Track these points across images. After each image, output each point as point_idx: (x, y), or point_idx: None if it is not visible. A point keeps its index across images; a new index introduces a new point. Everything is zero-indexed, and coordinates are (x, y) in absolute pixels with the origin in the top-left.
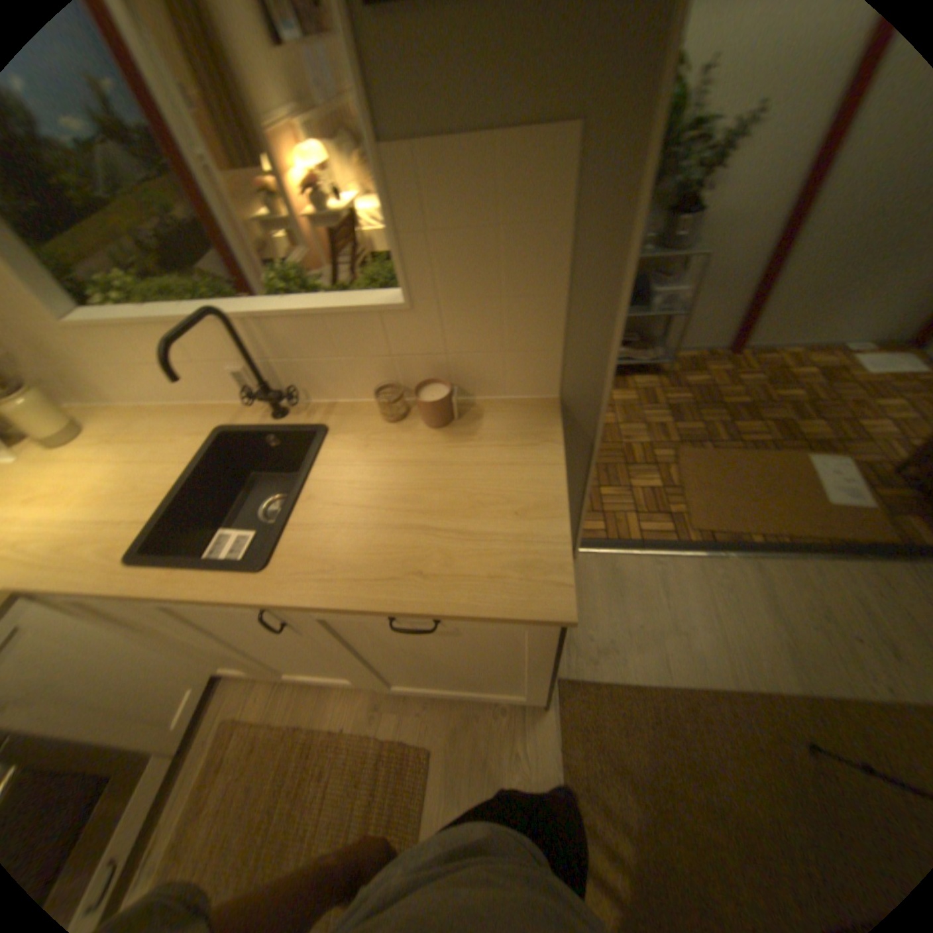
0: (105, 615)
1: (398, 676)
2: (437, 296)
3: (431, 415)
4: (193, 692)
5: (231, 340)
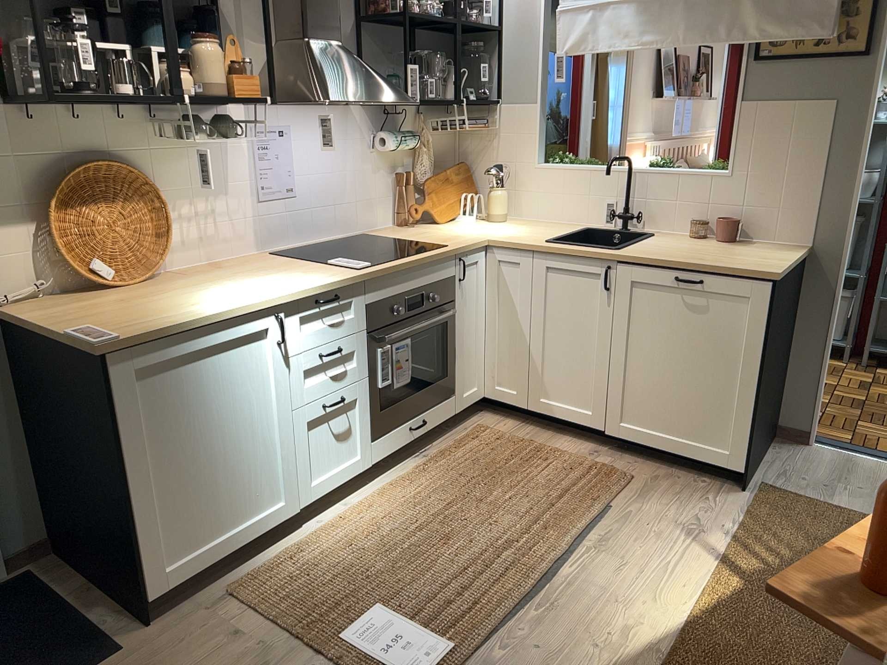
0: (509, 278)
1: (643, 389)
2: (750, 169)
3: (726, 229)
4: (480, 393)
5: (630, 176)
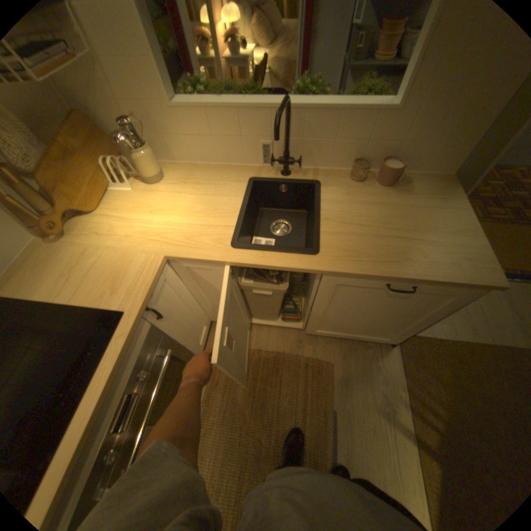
0: (201, 275)
1: (332, 323)
2: (422, 101)
3: (391, 177)
4: (205, 326)
5: (287, 119)
